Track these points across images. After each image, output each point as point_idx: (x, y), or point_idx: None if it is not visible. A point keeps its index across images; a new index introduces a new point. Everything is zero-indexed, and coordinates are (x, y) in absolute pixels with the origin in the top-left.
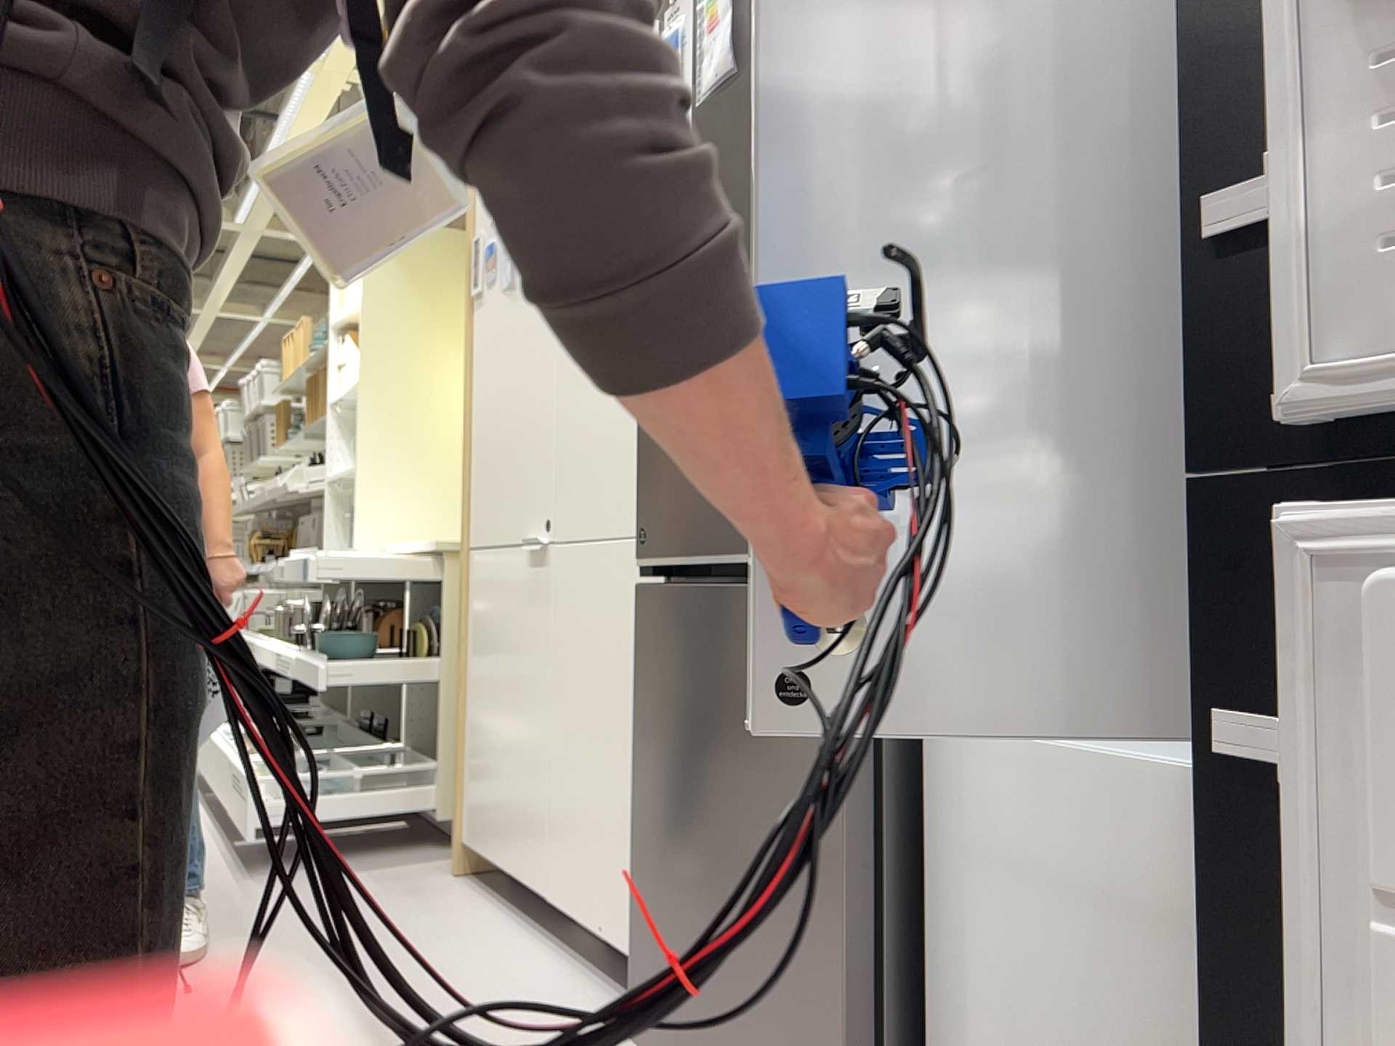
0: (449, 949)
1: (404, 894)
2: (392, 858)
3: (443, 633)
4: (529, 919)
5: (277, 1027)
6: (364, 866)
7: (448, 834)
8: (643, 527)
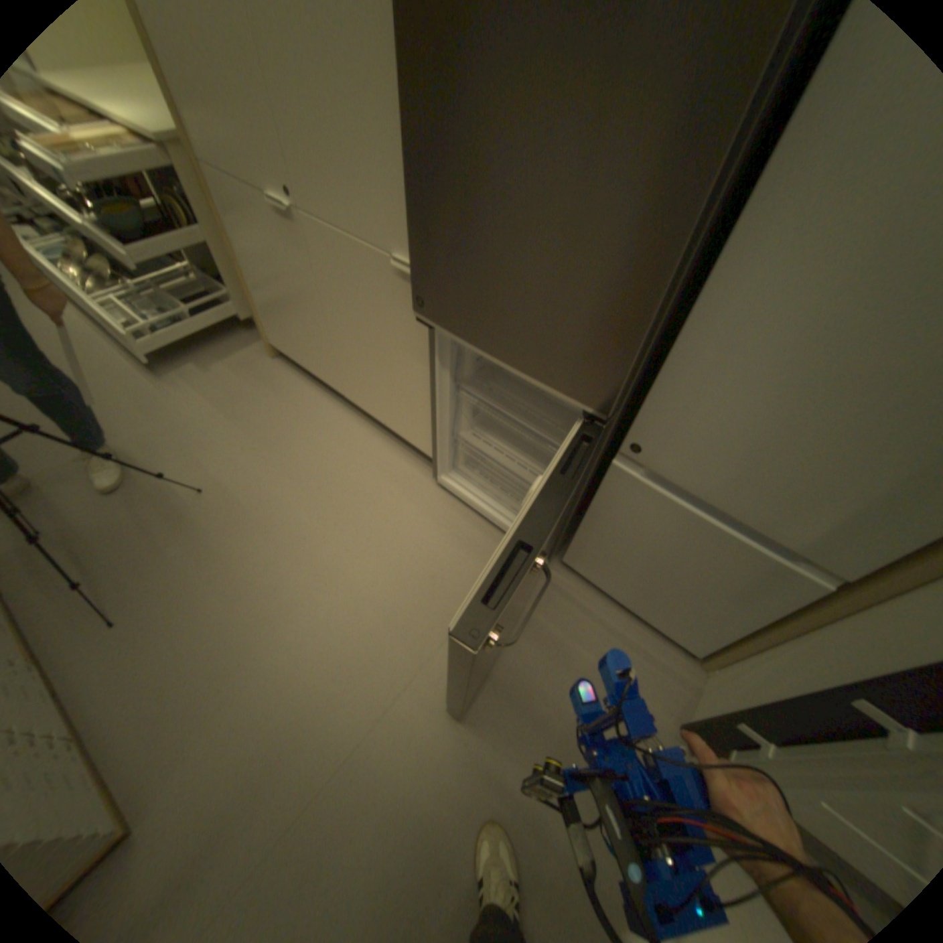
0: (304, 425)
1: (254, 381)
2: (226, 347)
3: (190, 205)
4: (329, 391)
5: (260, 503)
6: (215, 357)
7: (244, 317)
8: (419, 294)
